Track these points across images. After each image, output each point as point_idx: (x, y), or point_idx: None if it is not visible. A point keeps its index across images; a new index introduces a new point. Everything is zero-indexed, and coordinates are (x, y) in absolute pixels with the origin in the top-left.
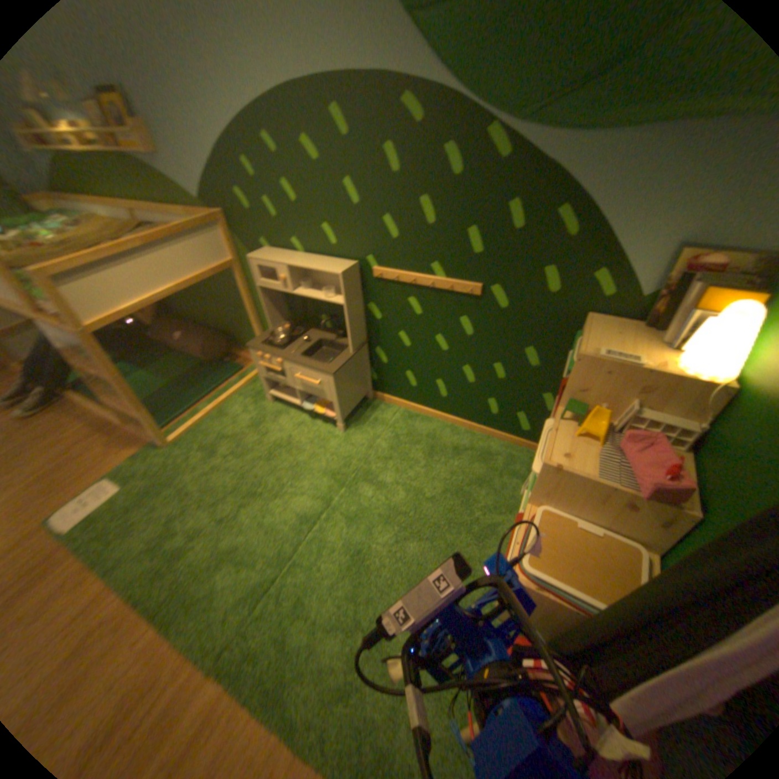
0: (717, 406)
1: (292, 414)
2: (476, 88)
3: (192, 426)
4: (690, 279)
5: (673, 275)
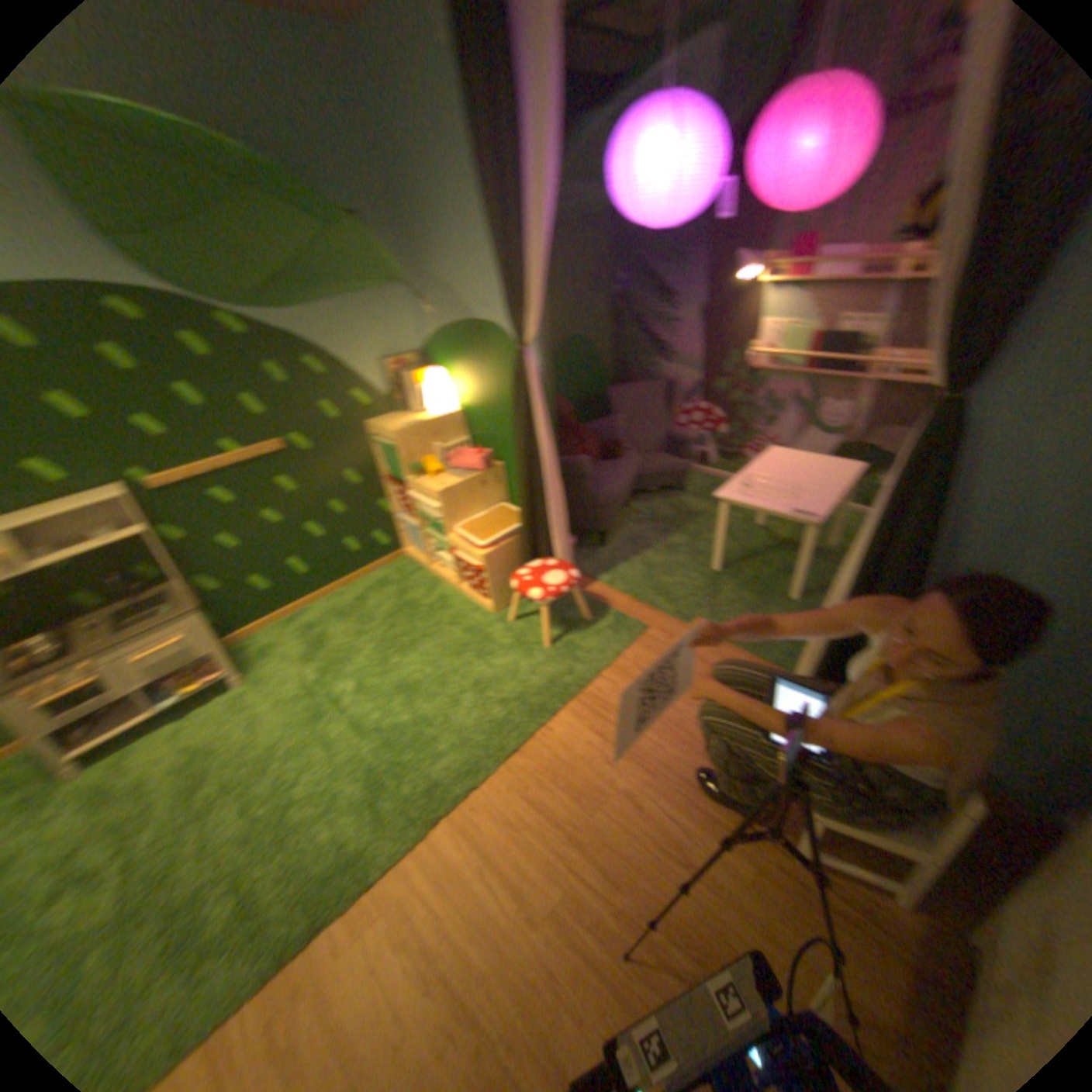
0: (460, 420)
1: (134, 751)
2: (185, 289)
3: None
4: (396, 376)
5: (387, 377)
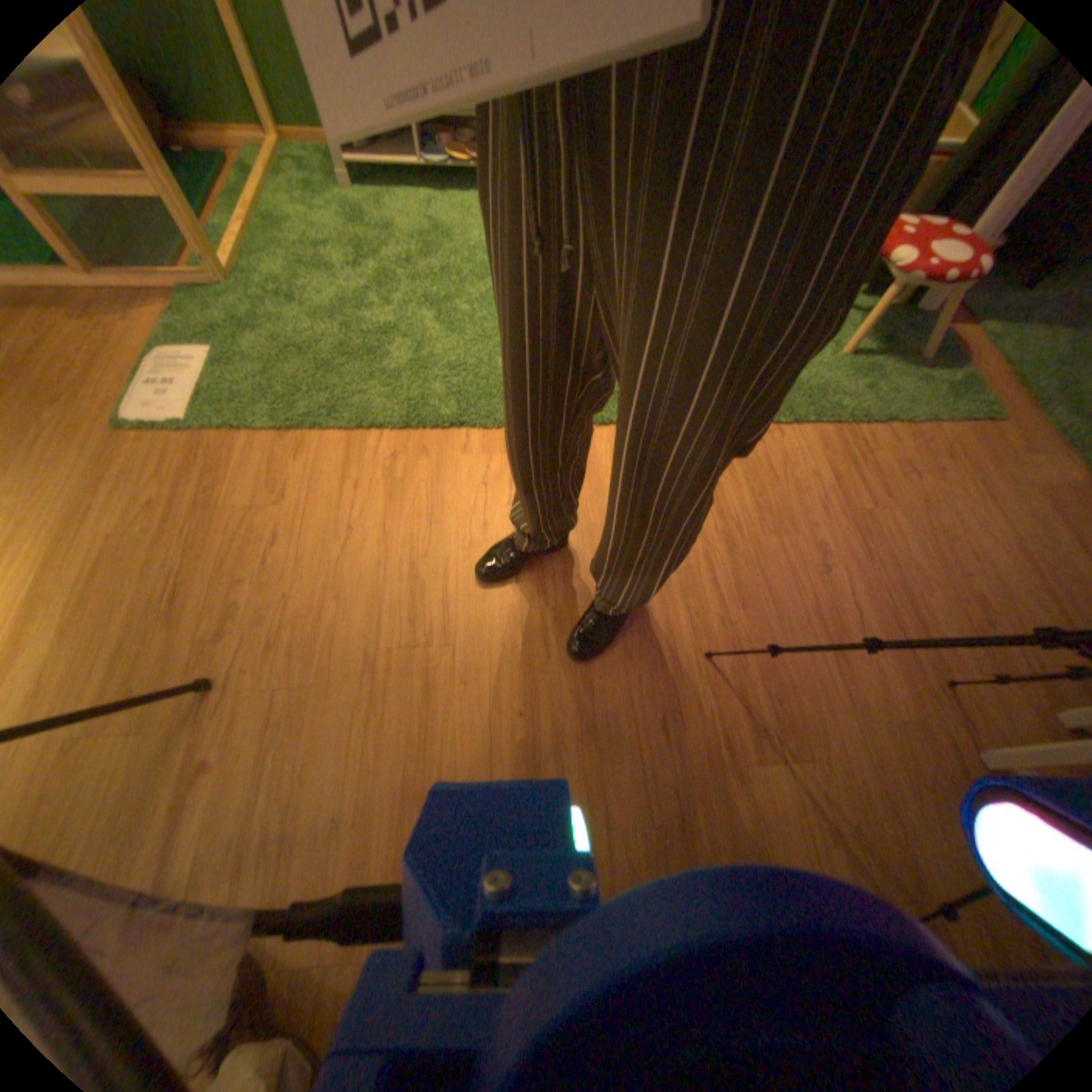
0: None
1: (395, 192)
2: None
3: (234, 242)
4: None
5: None
